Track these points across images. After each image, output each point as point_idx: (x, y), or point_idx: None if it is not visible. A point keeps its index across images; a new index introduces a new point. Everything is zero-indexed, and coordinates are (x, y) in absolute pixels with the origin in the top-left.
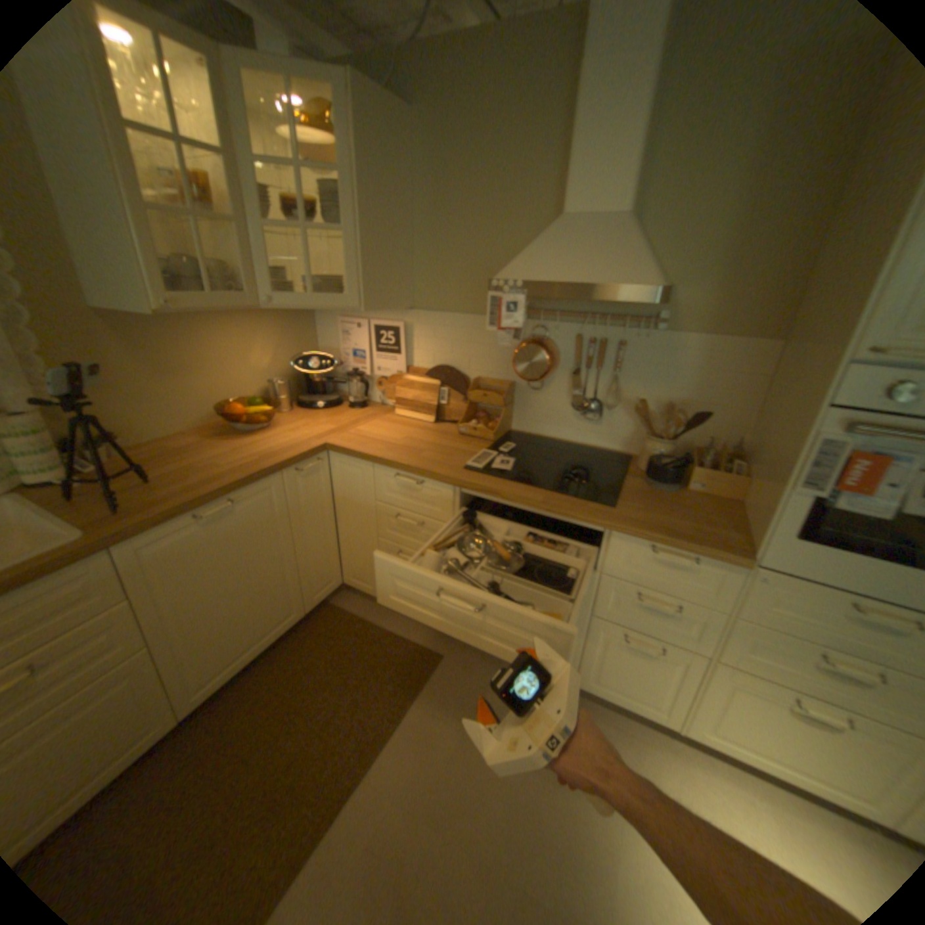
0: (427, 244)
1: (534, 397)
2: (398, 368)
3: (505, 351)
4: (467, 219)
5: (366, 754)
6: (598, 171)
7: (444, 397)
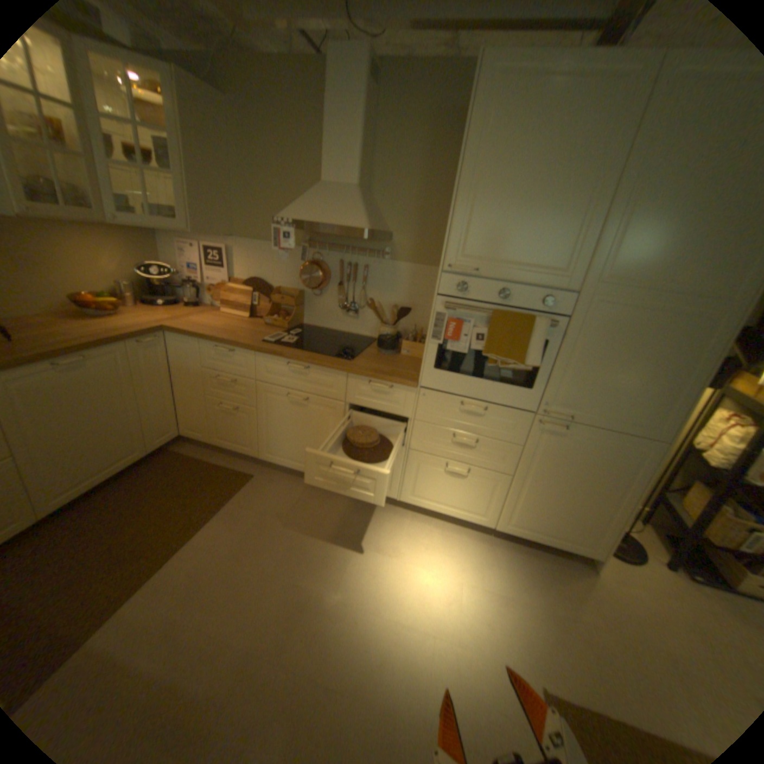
0: (239, 192)
1: (316, 301)
2: (221, 279)
3: (296, 269)
4: (266, 178)
5: (190, 531)
6: (337, 160)
7: (255, 300)
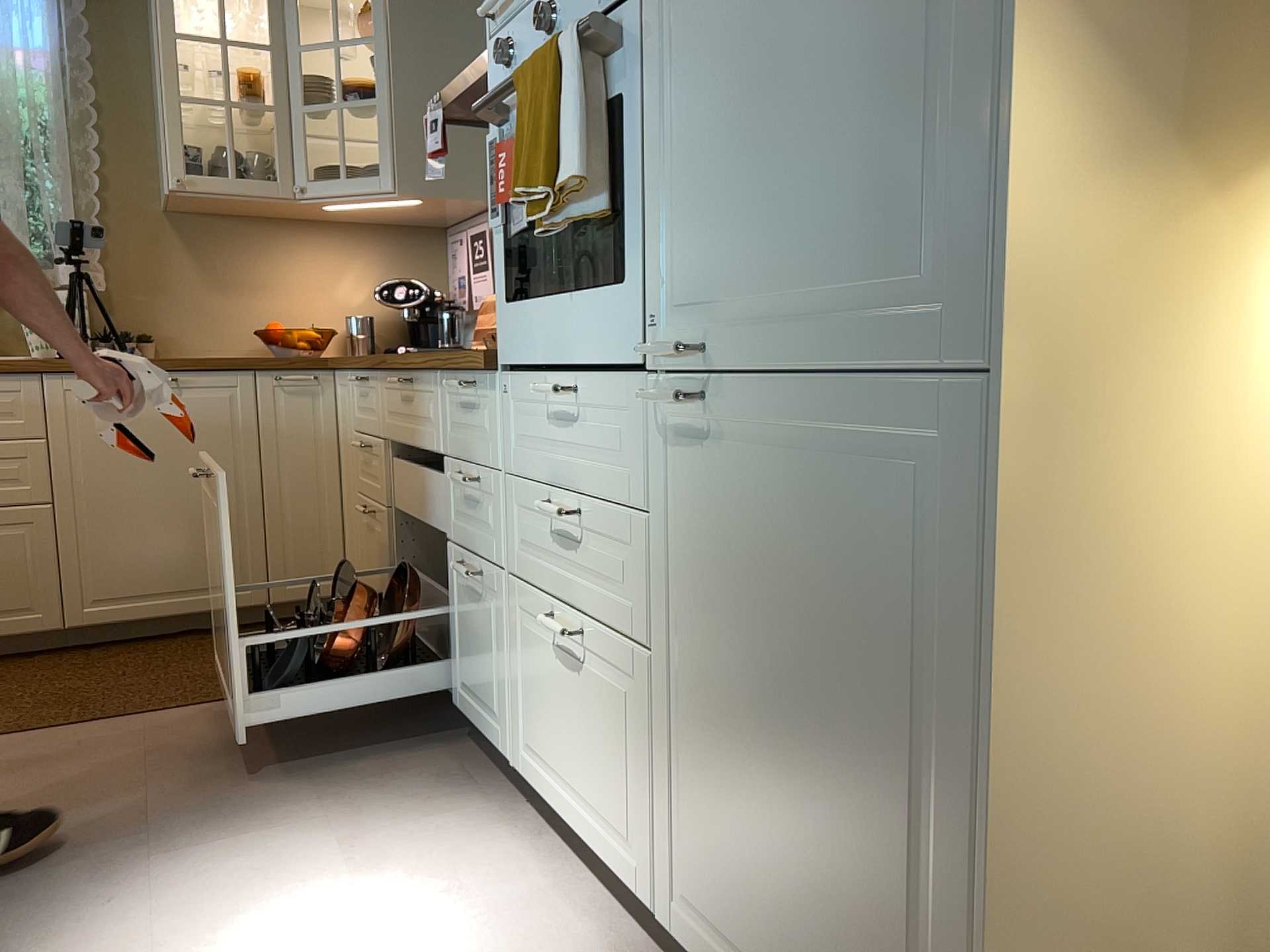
0: None
1: None
2: None
3: None
4: None
5: (174, 704)
6: None
7: None
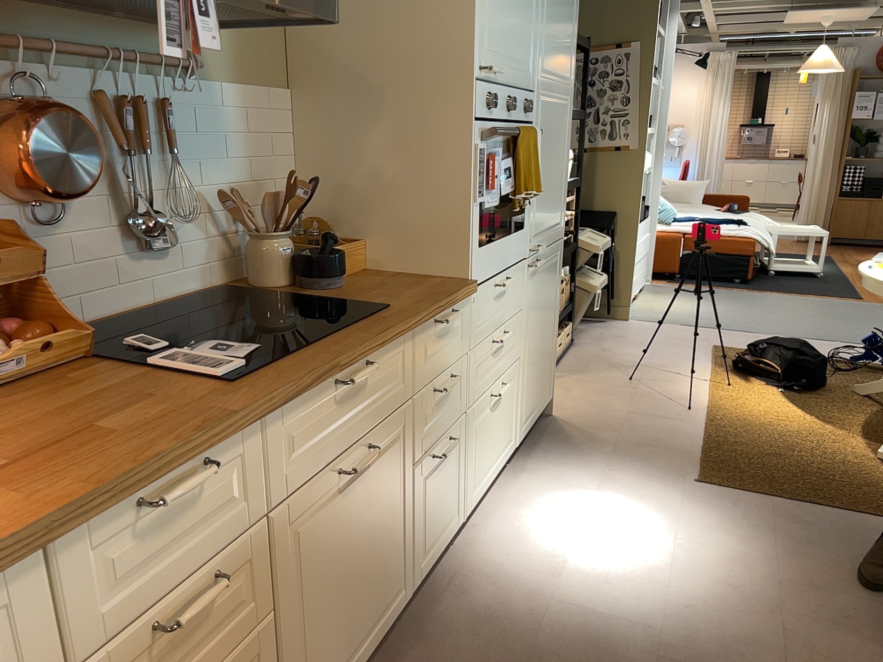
0: None
1: (44, 242)
2: None
3: None
4: None
5: None
6: None
7: None
